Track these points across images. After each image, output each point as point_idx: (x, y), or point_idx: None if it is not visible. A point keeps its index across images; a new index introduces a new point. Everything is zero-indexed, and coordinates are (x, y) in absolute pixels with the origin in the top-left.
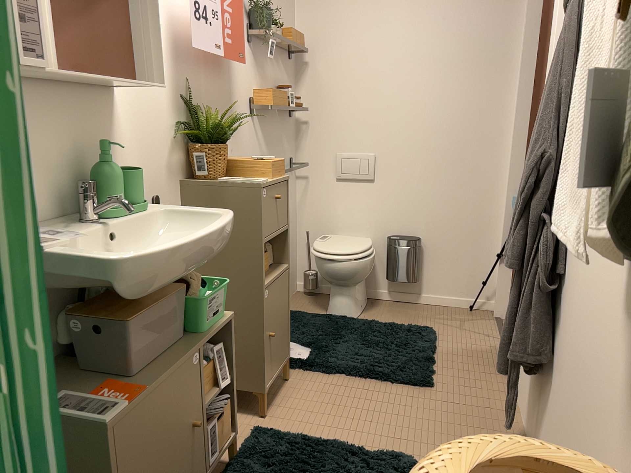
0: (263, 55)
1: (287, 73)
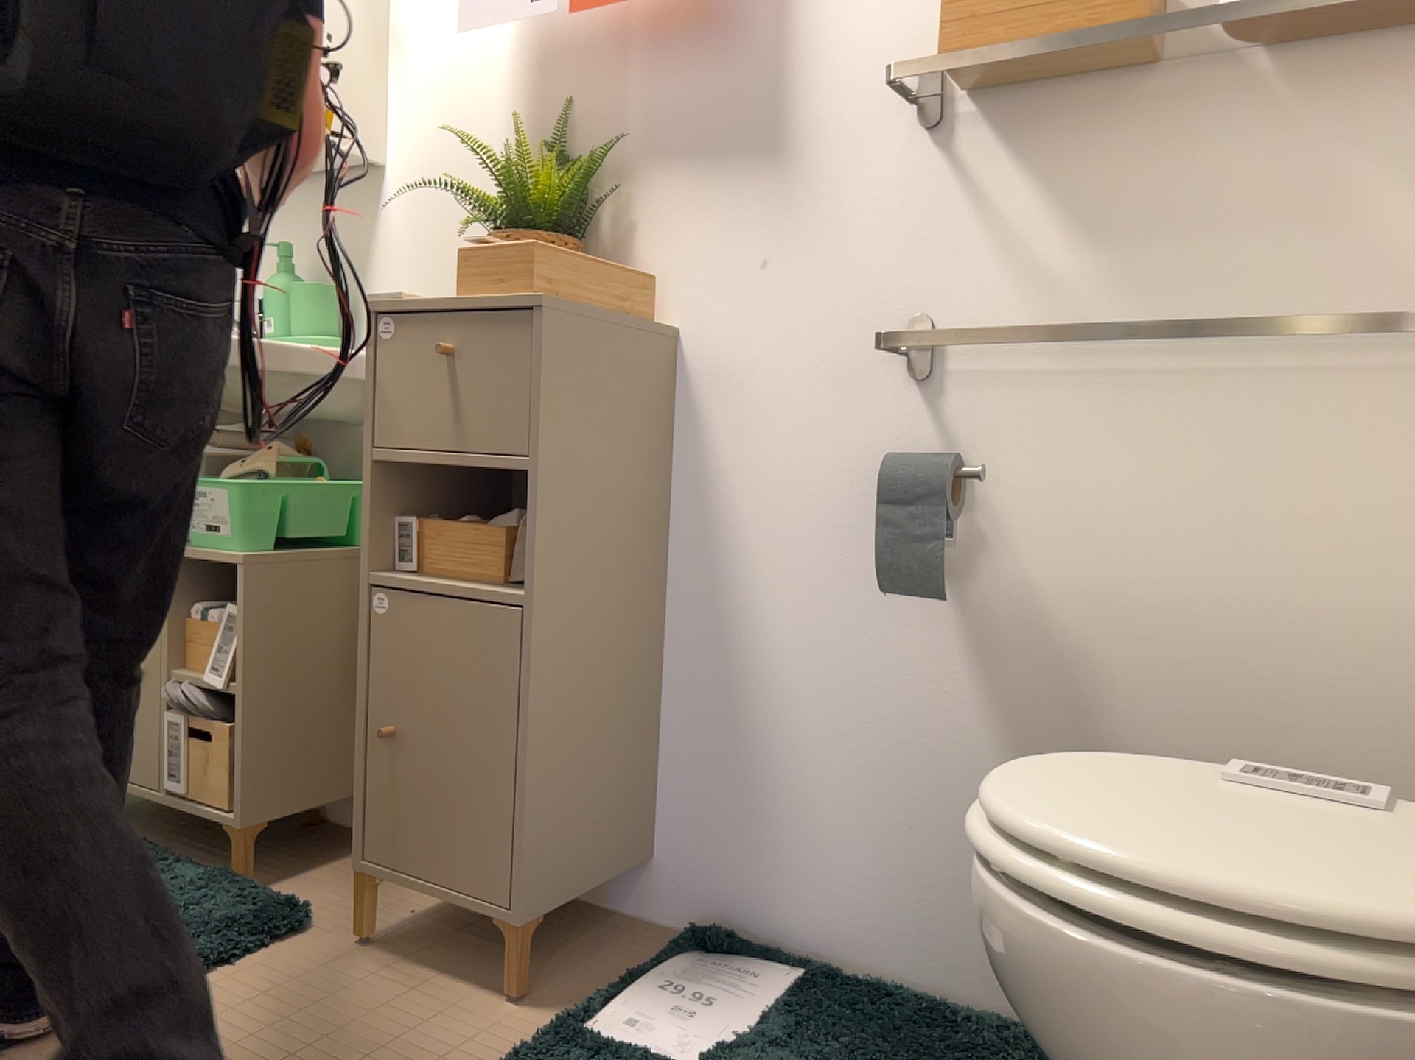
0: None
1: None
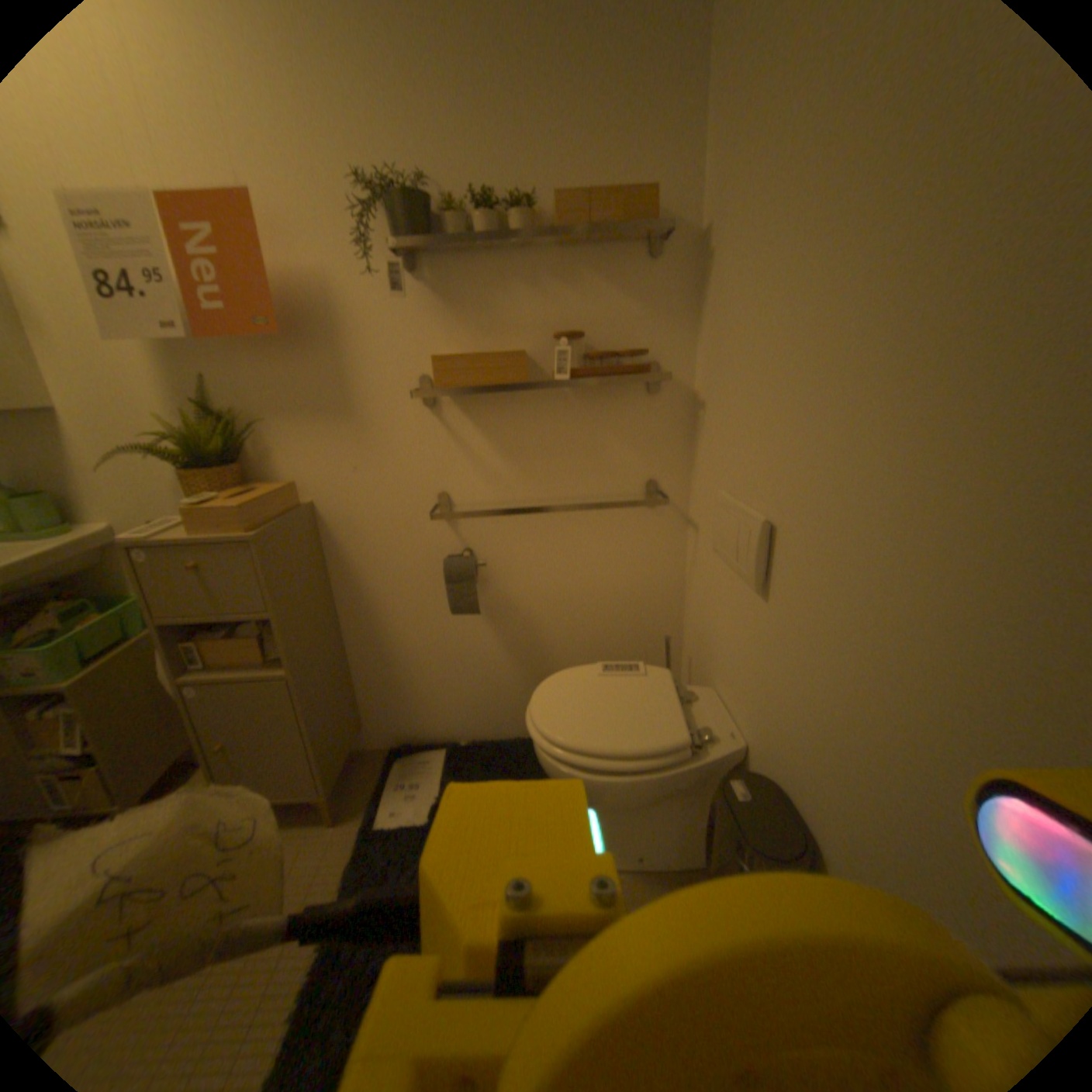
0: (480, 276)
1: (640, 287)
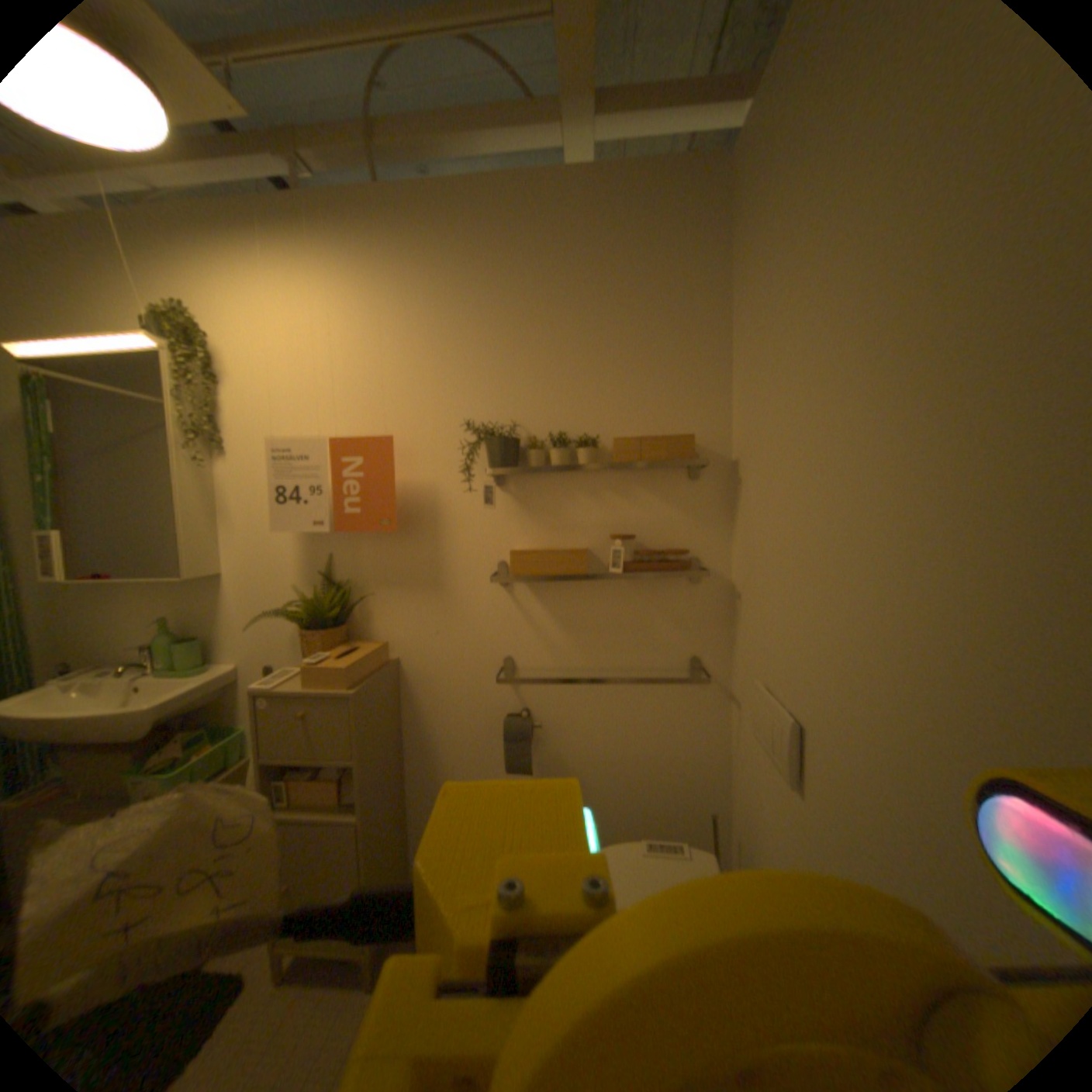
0: (552, 490)
1: (681, 501)
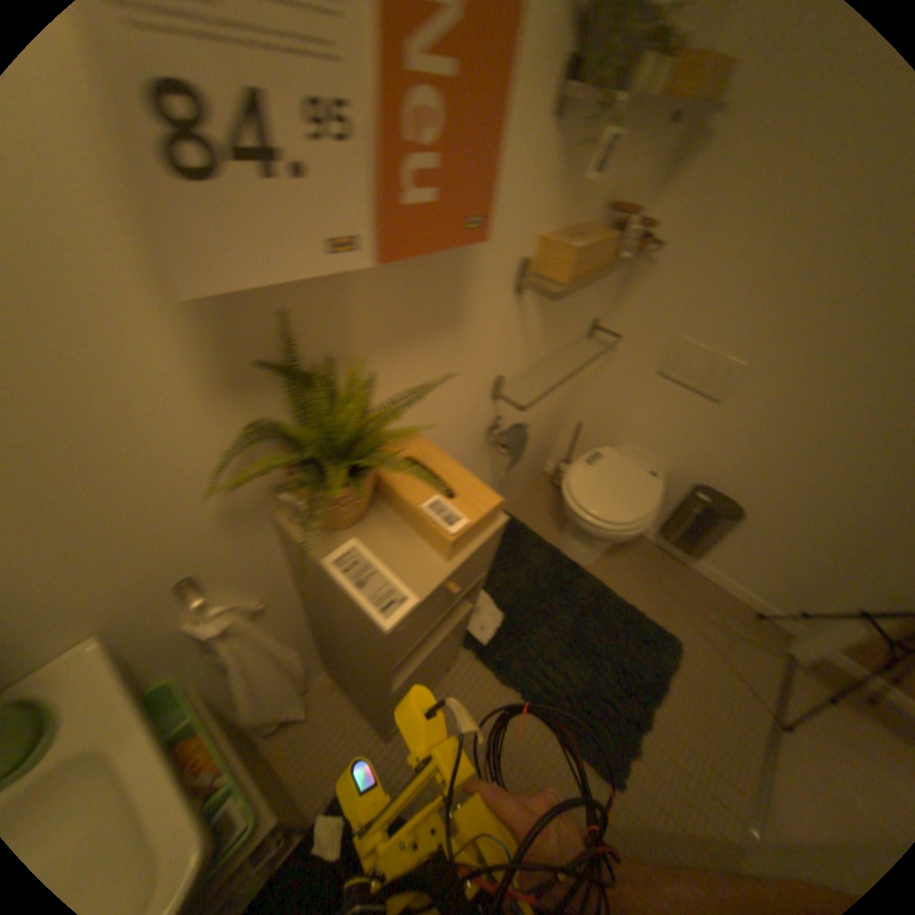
0: (597, 135)
1: (657, 157)
